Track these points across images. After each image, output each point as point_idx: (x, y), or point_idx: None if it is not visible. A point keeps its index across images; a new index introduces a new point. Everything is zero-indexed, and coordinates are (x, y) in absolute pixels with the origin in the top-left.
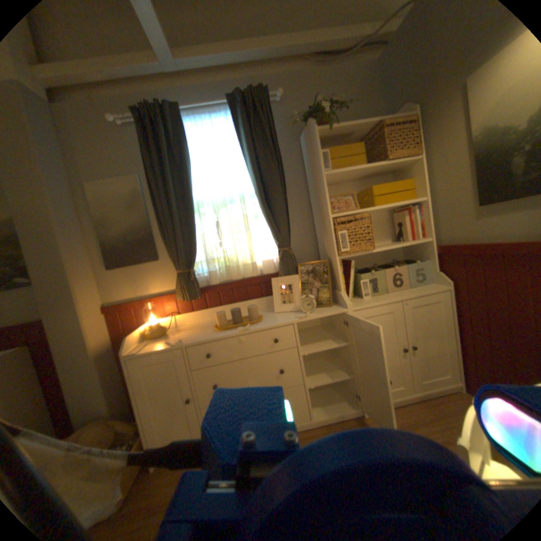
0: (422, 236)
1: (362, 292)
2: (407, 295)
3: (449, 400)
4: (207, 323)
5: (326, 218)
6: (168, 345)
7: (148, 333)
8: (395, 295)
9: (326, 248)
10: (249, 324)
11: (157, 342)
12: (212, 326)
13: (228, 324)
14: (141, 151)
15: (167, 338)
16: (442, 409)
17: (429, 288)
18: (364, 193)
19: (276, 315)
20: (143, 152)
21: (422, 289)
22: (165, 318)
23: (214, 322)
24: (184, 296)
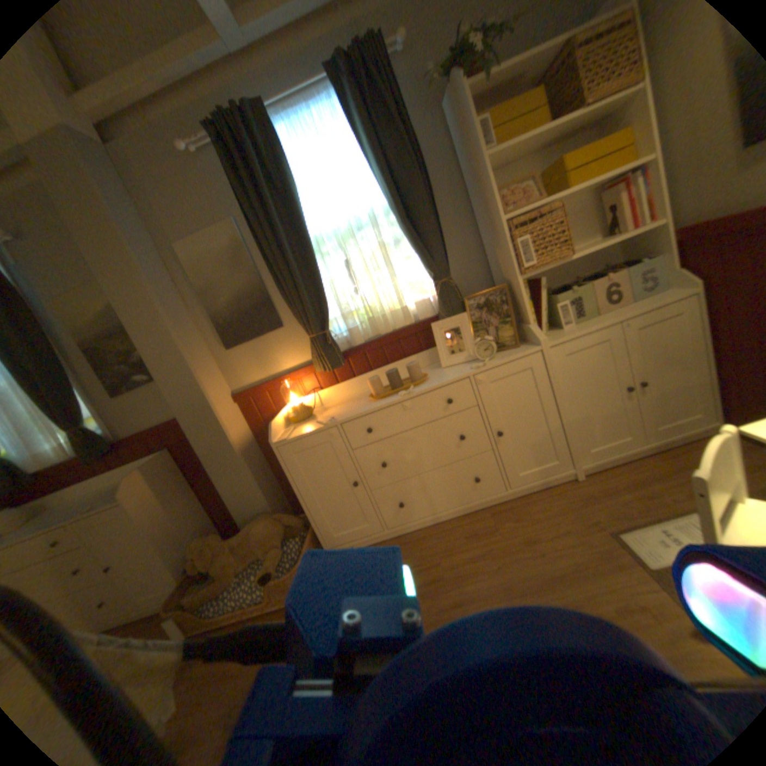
0: (651, 219)
1: (561, 320)
2: (629, 312)
3: (698, 446)
4: (359, 394)
5: (497, 223)
6: (320, 423)
7: (293, 415)
8: (611, 315)
9: (502, 267)
10: (412, 386)
11: (306, 424)
12: (366, 396)
13: (385, 390)
14: (230, 182)
15: (316, 417)
16: (688, 458)
17: (663, 296)
18: (551, 170)
19: (445, 370)
20: (233, 183)
21: (653, 300)
22: (307, 396)
23: (366, 391)
24: (324, 366)
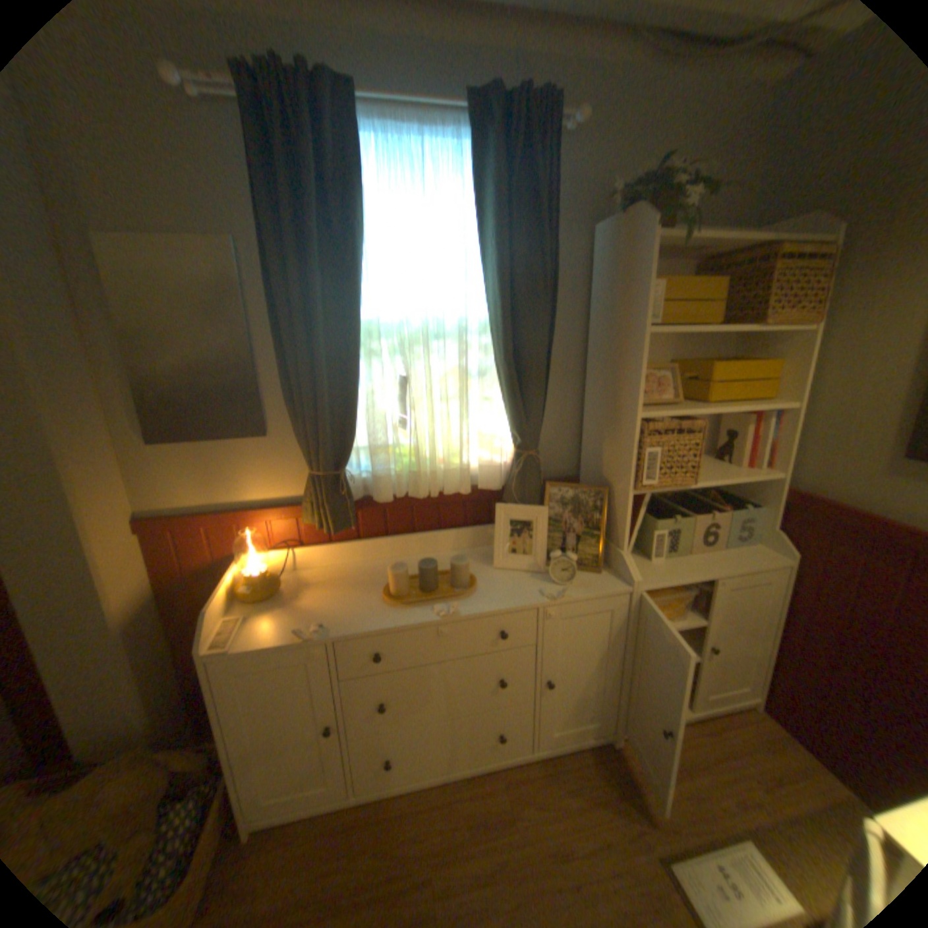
0: (768, 466)
1: (651, 550)
2: (727, 569)
3: (738, 723)
4: (360, 571)
5: (625, 415)
6: (295, 631)
7: (244, 593)
8: (706, 564)
9: (605, 462)
10: (453, 597)
11: (266, 617)
12: (374, 583)
13: (410, 590)
14: (252, 187)
15: (285, 605)
16: (730, 740)
17: (756, 555)
18: (689, 366)
19: (498, 577)
20: (256, 190)
21: (747, 557)
22: (274, 554)
23: (373, 569)
24: (320, 519)
